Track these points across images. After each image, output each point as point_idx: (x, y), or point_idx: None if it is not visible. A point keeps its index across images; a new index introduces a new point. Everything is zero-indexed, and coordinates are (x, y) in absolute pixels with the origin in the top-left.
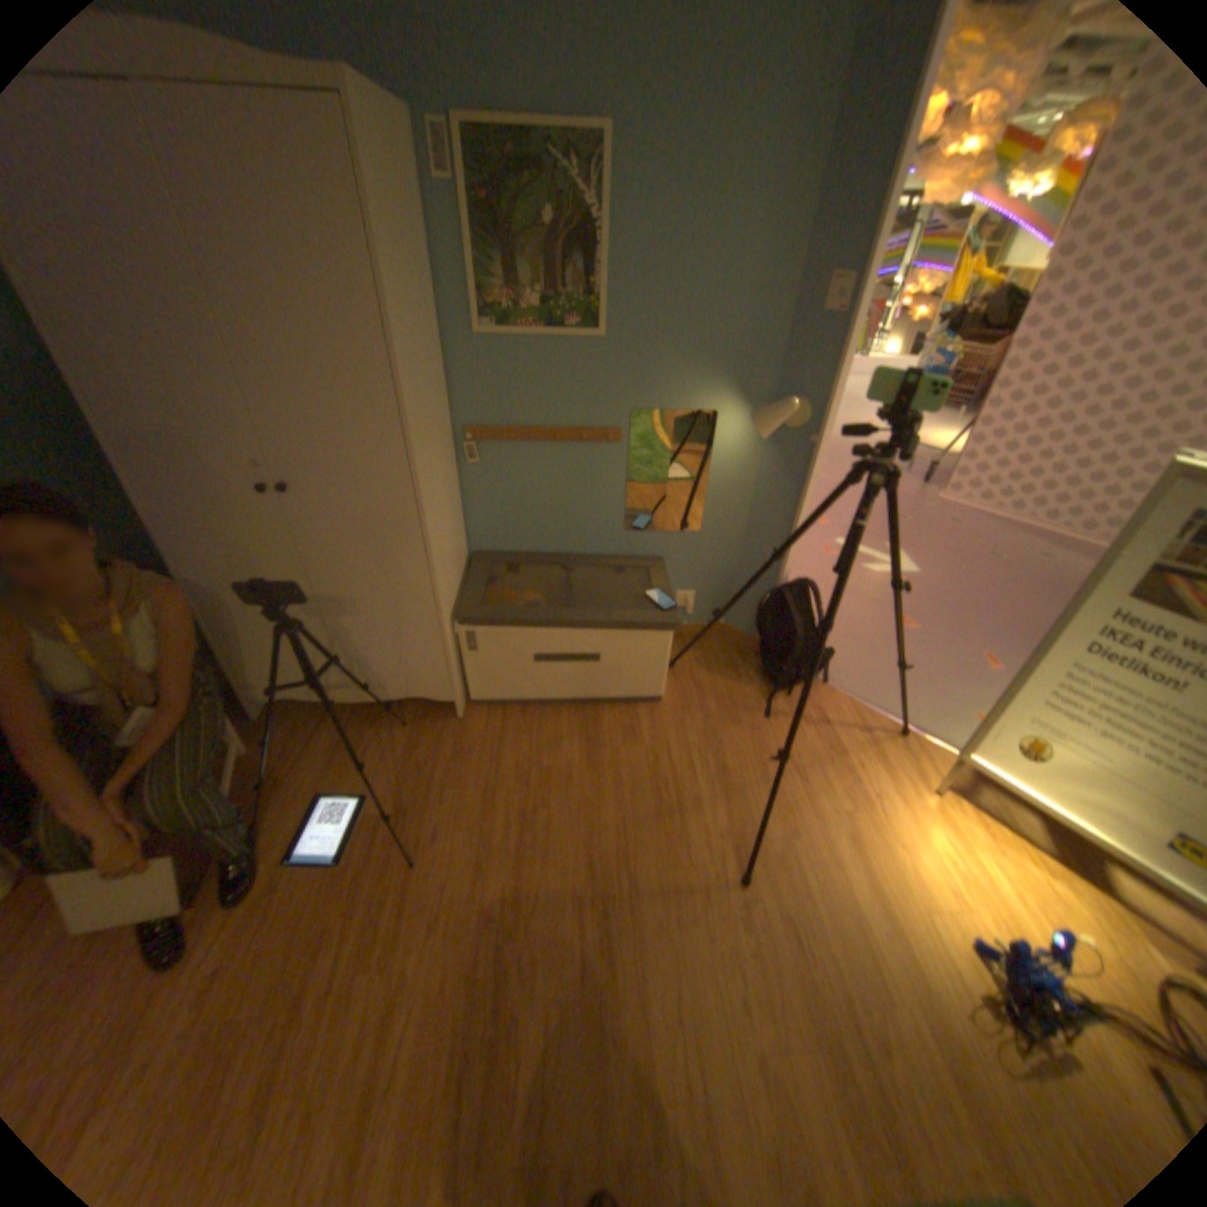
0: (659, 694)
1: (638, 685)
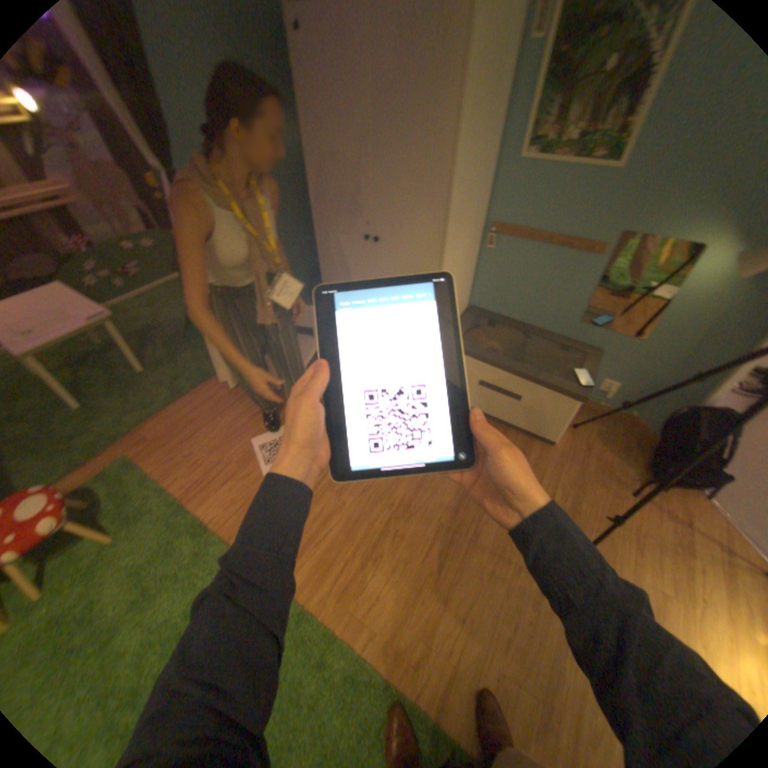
0: (555, 441)
1: (541, 429)
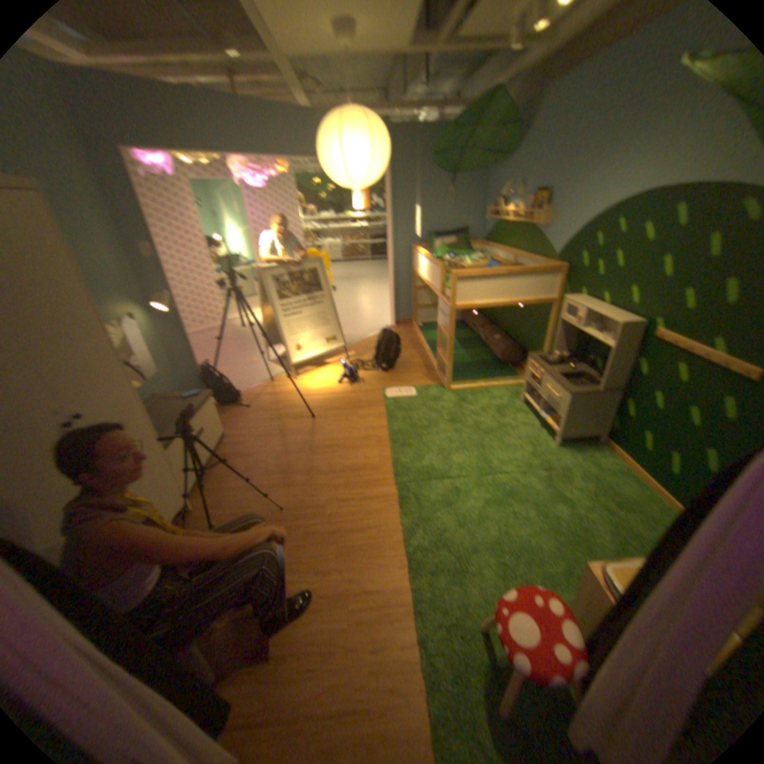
0: (223, 430)
1: (218, 432)
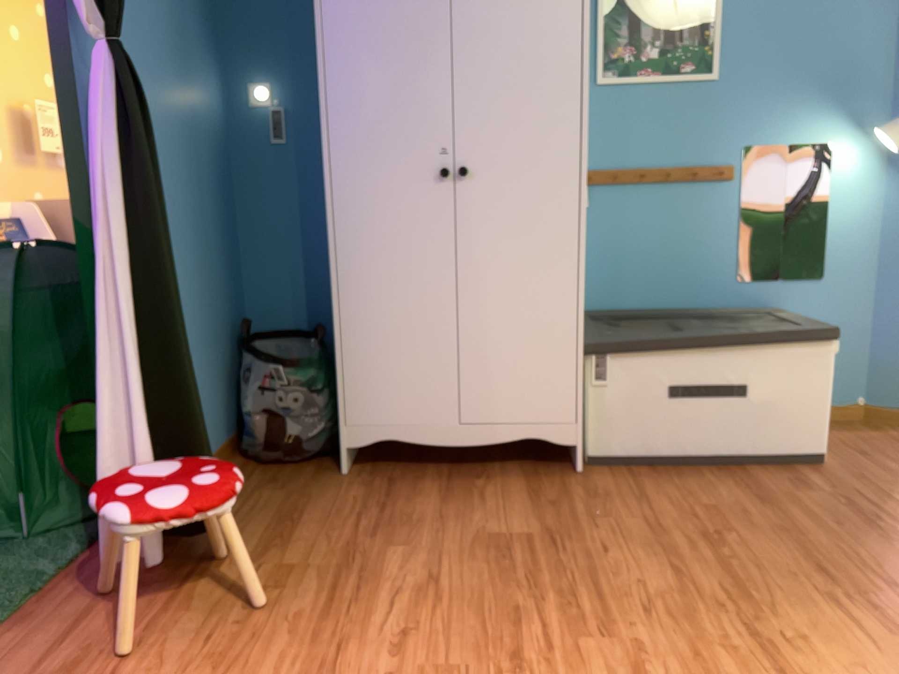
0: (823, 446)
1: (796, 432)
